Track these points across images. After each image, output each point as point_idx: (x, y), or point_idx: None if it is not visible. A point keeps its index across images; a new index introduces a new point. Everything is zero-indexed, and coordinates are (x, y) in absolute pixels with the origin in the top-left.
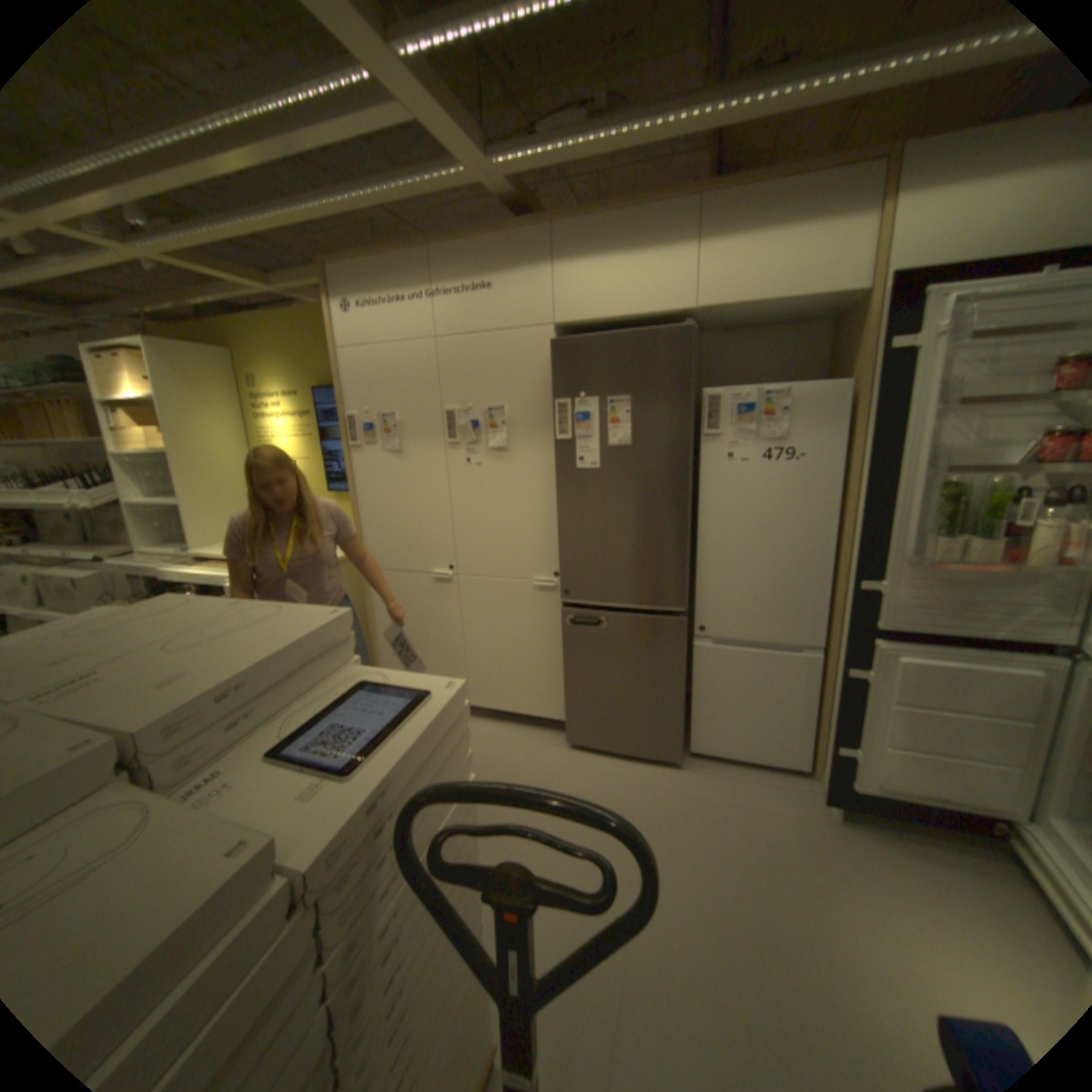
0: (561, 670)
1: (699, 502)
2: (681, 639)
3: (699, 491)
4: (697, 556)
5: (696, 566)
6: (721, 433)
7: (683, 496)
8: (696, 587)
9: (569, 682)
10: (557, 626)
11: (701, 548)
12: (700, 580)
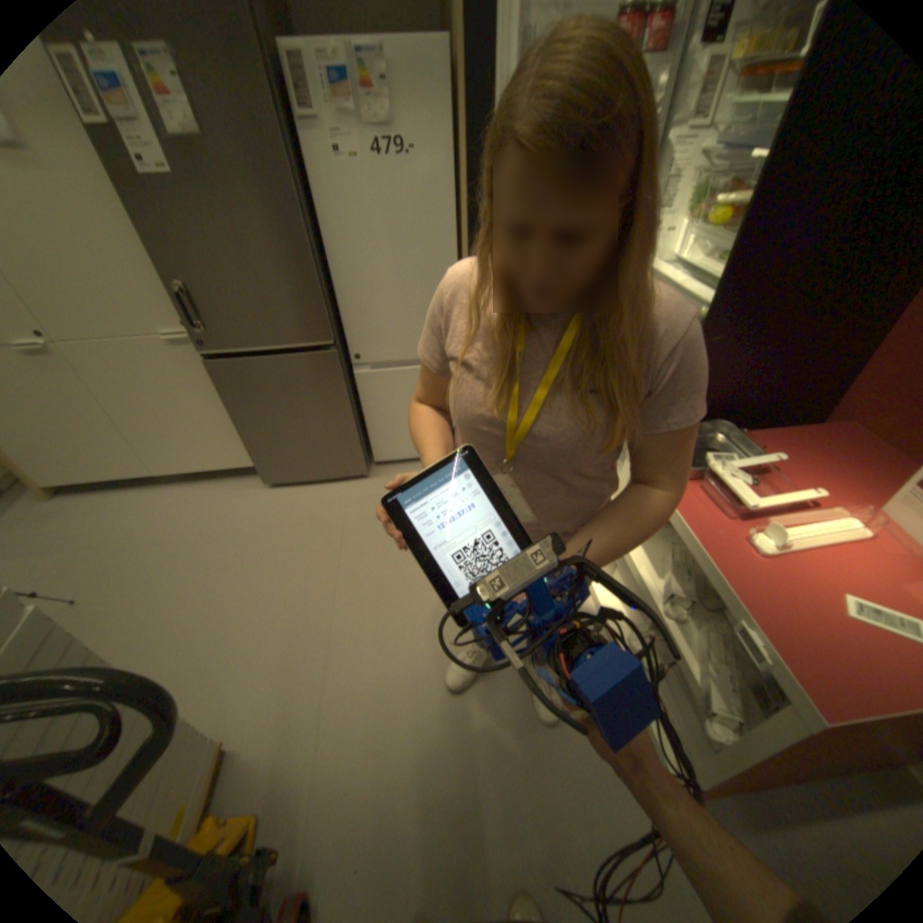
0: (235, 423)
1: (319, 215)
2: (337, 371)
3: (316, 201)
4: (334, 281)
5: (337, 293)
6: (317, 115)
7: (292, 208)
8: (342, 315)
9: (243, 433)
10: (211, 381)
11: (334, 272)
12: (342, 308)
